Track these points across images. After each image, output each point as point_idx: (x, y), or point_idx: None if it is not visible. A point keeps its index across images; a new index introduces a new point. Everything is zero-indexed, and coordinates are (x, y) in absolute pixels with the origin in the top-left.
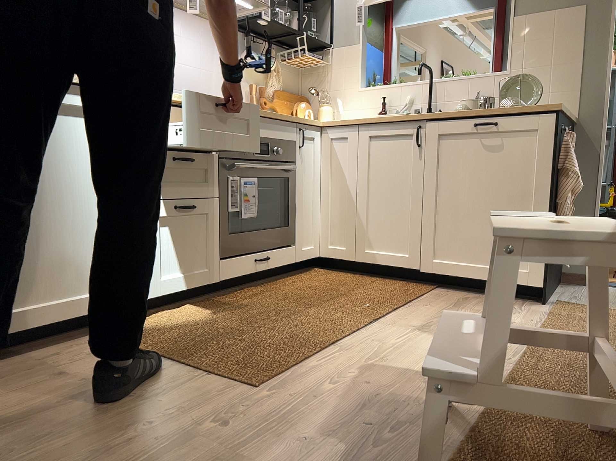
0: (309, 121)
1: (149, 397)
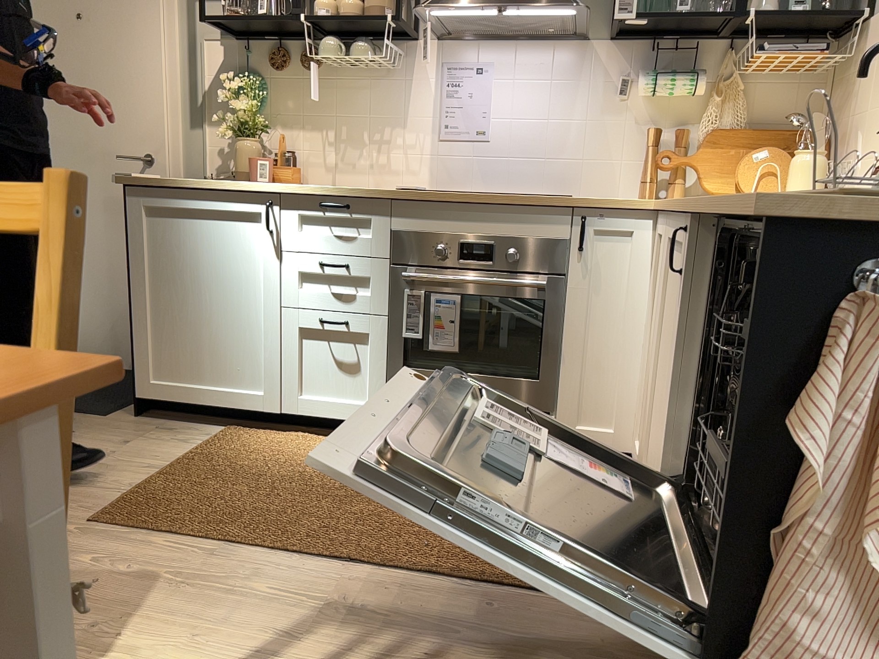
0: (609, 205)
1: (76, 485)
